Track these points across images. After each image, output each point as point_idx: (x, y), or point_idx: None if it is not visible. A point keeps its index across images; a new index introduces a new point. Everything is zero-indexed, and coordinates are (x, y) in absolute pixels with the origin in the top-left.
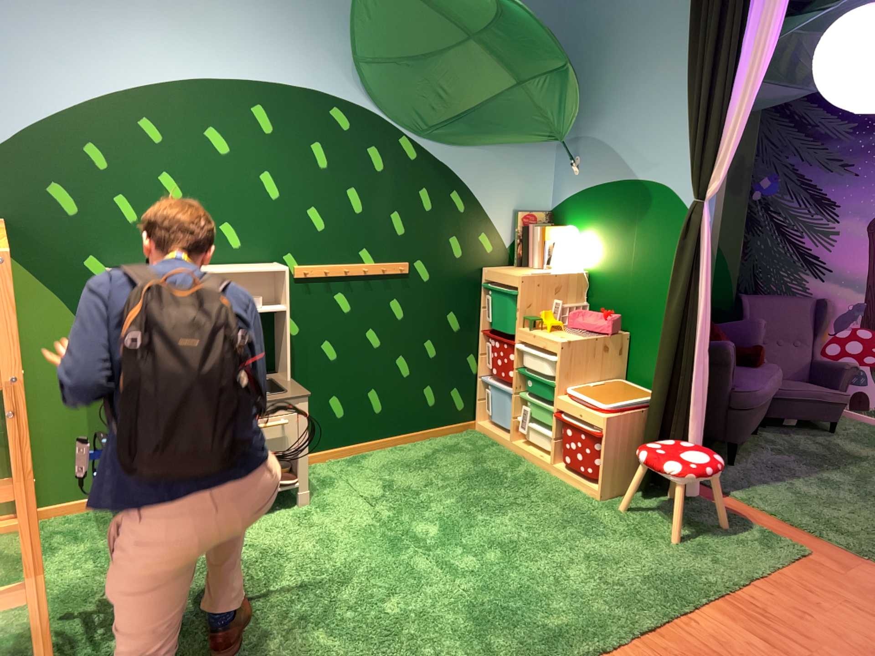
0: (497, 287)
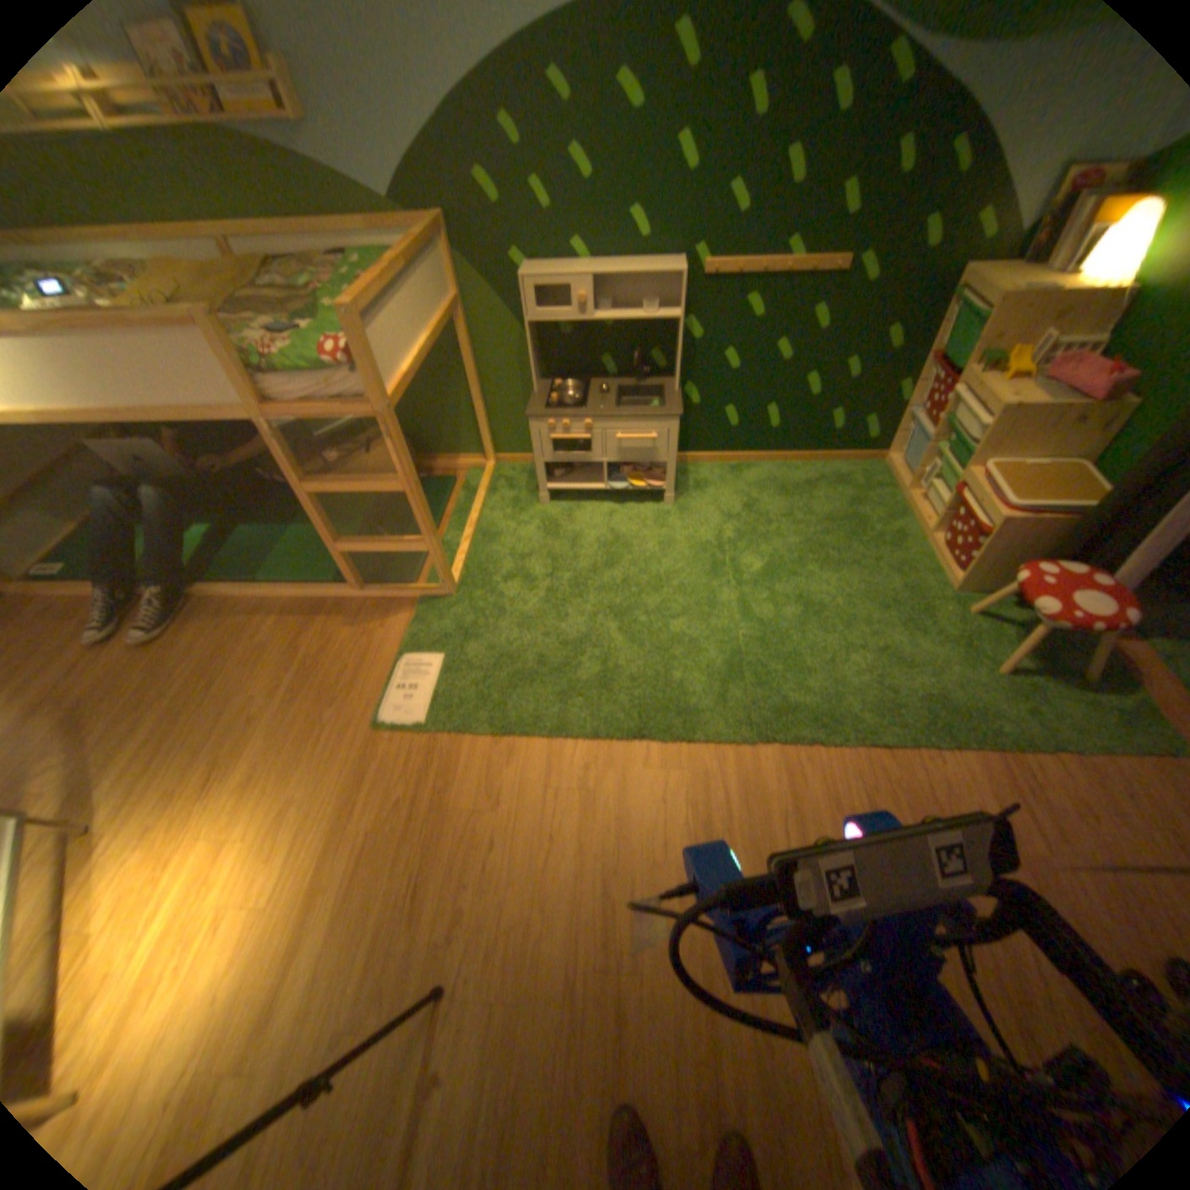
0: (974, 299)
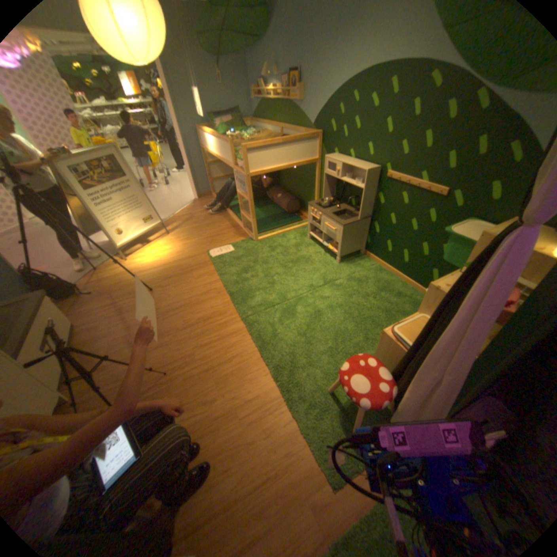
0: None
